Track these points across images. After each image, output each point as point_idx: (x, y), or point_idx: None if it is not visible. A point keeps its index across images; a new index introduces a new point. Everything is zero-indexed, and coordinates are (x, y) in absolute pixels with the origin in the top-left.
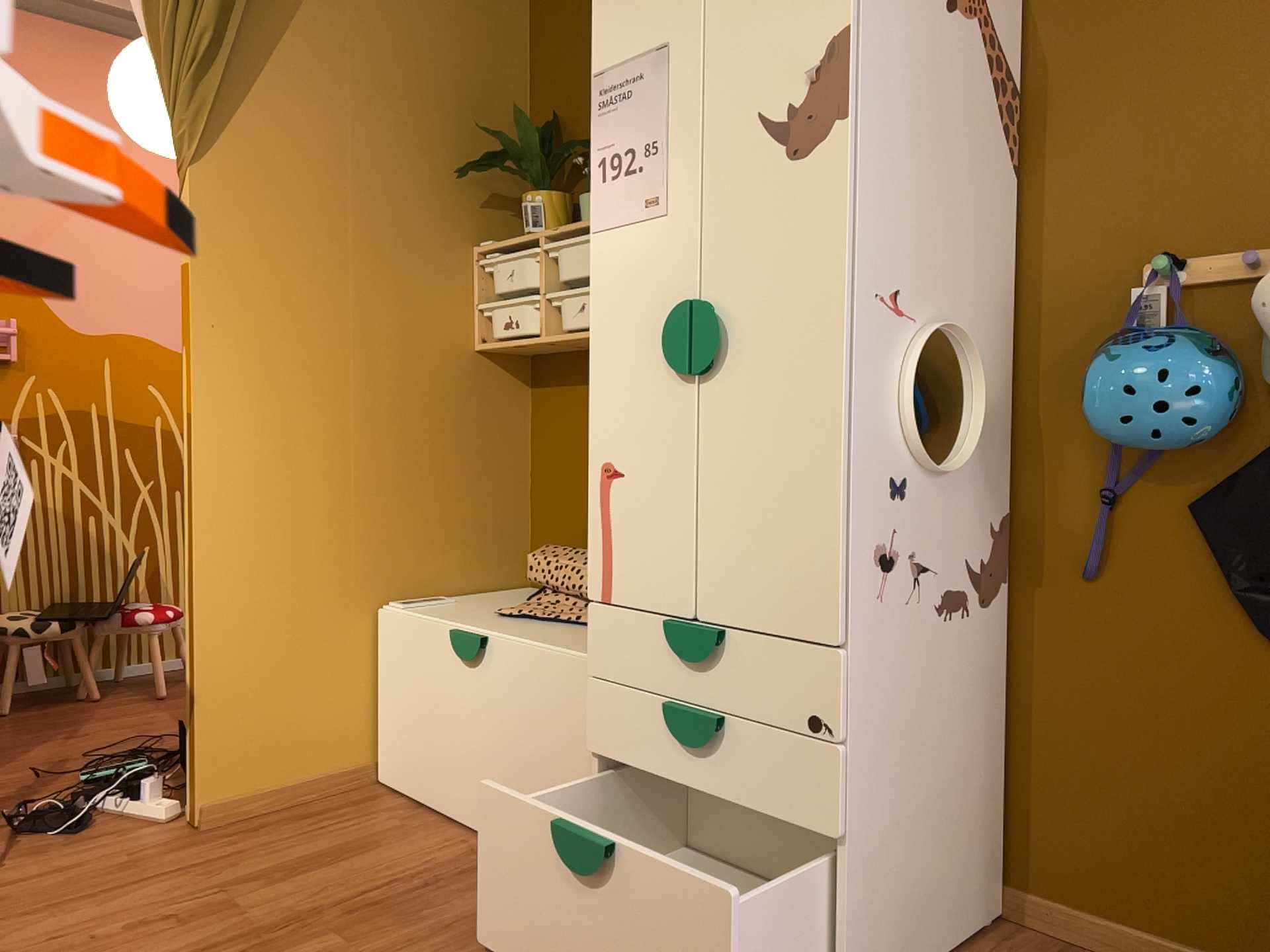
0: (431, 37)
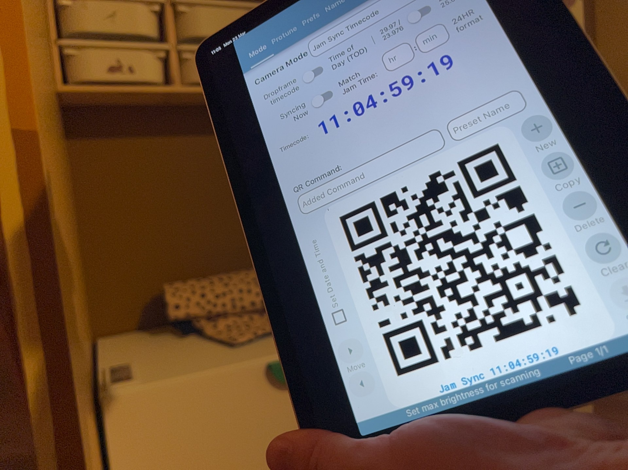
0: None
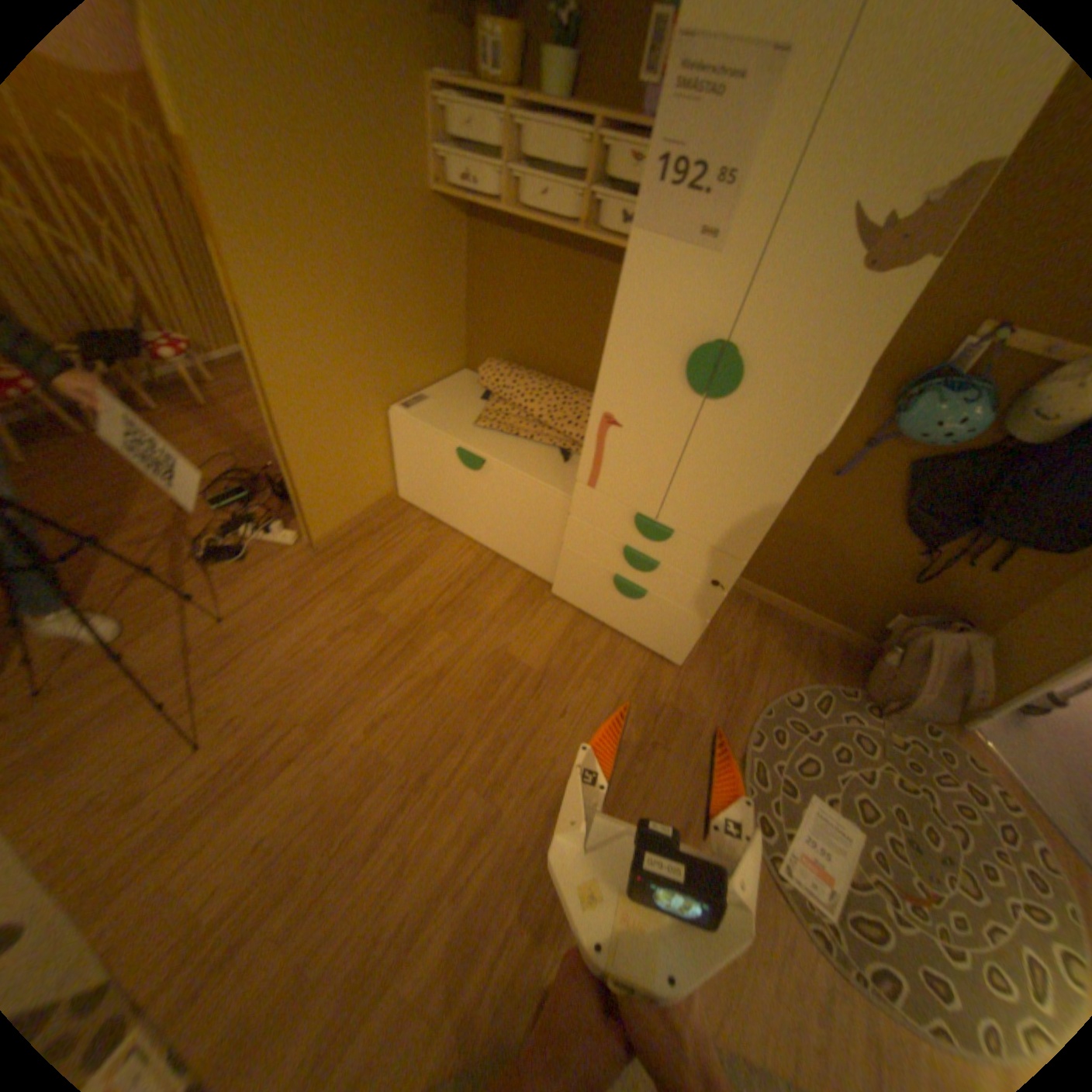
0: None
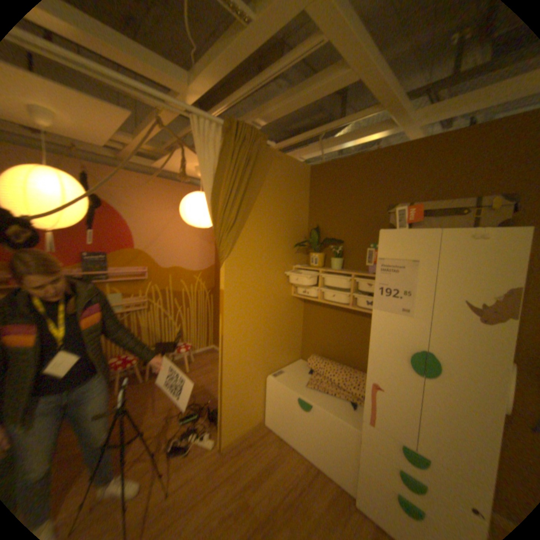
0: (285, 204)
